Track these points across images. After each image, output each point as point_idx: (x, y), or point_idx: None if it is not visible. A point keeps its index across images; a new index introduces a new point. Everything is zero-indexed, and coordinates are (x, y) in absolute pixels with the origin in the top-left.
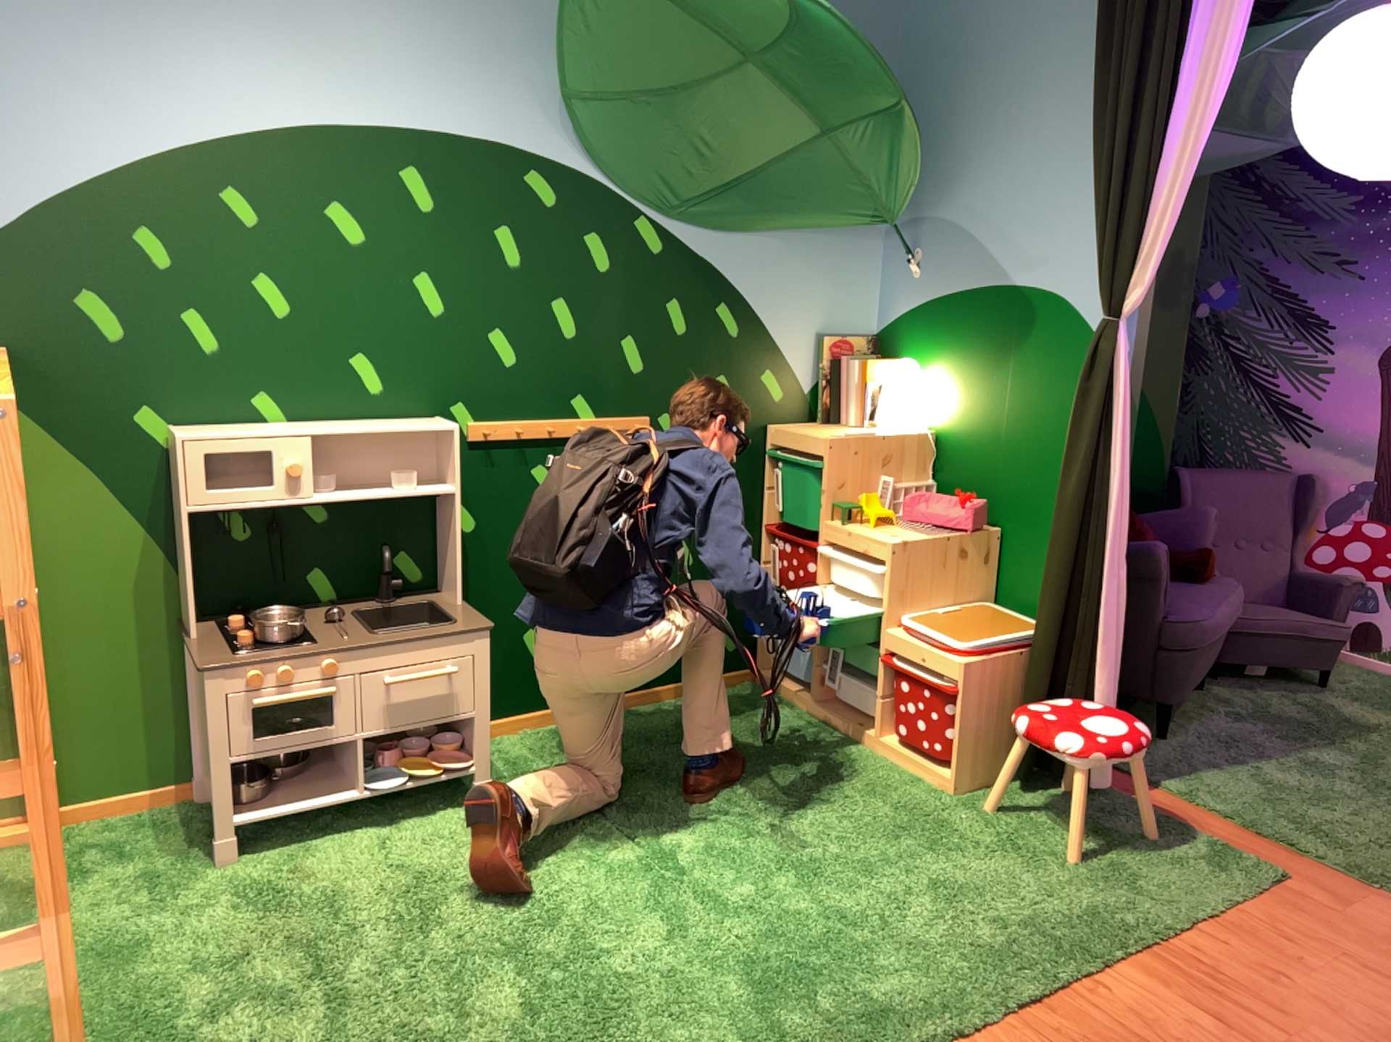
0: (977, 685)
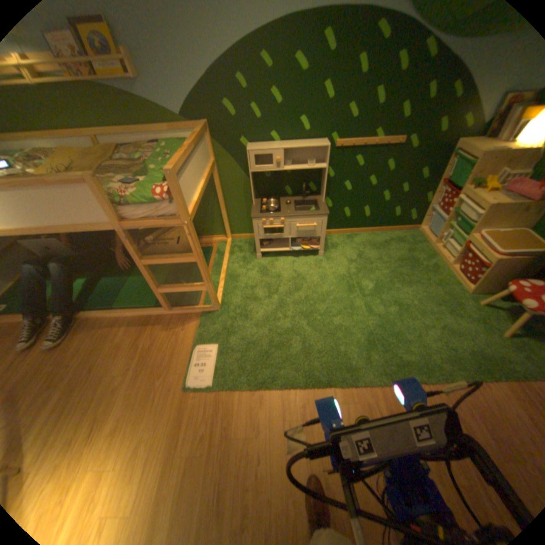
0: (502, 268)
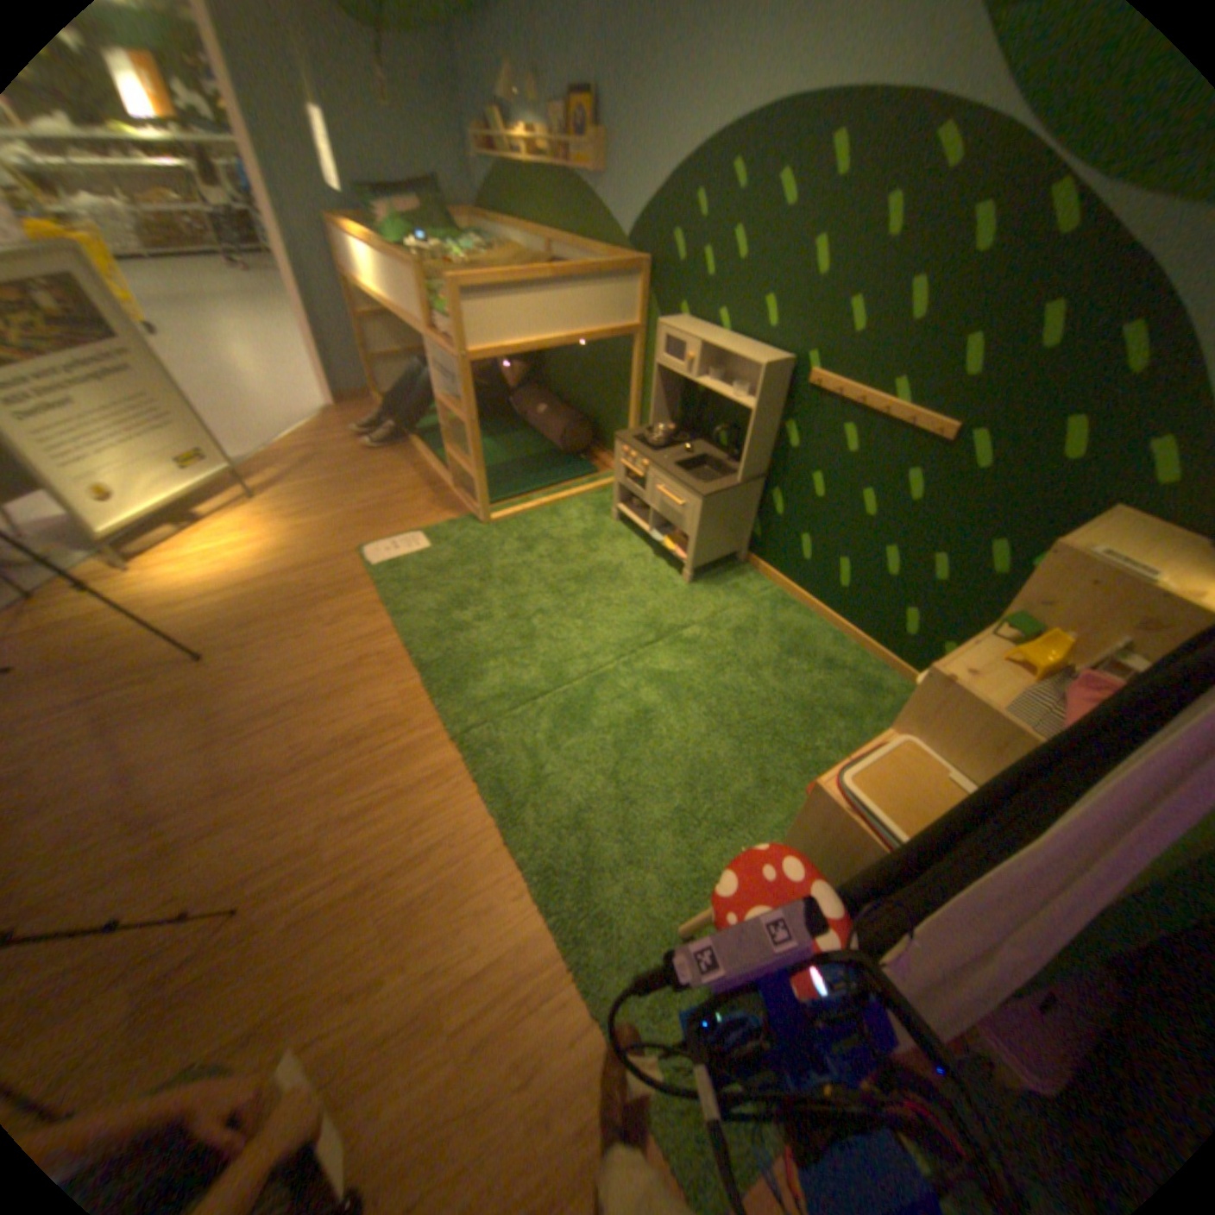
0: (827, 828)
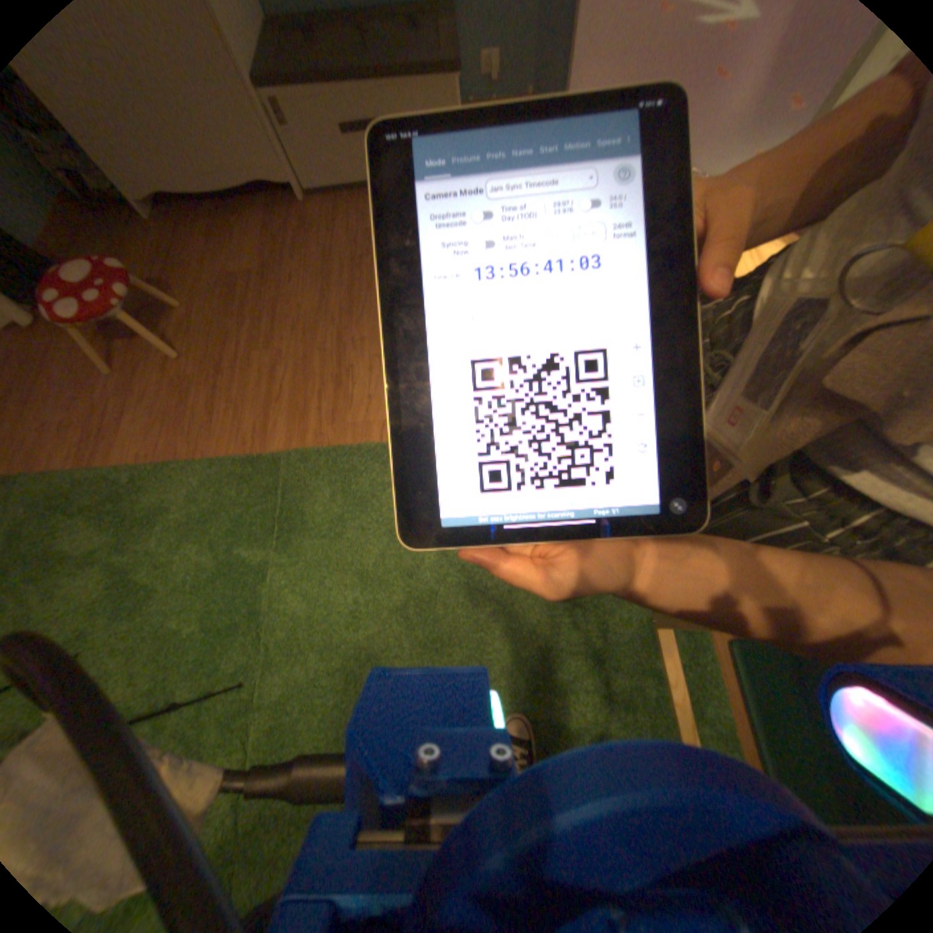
0: None
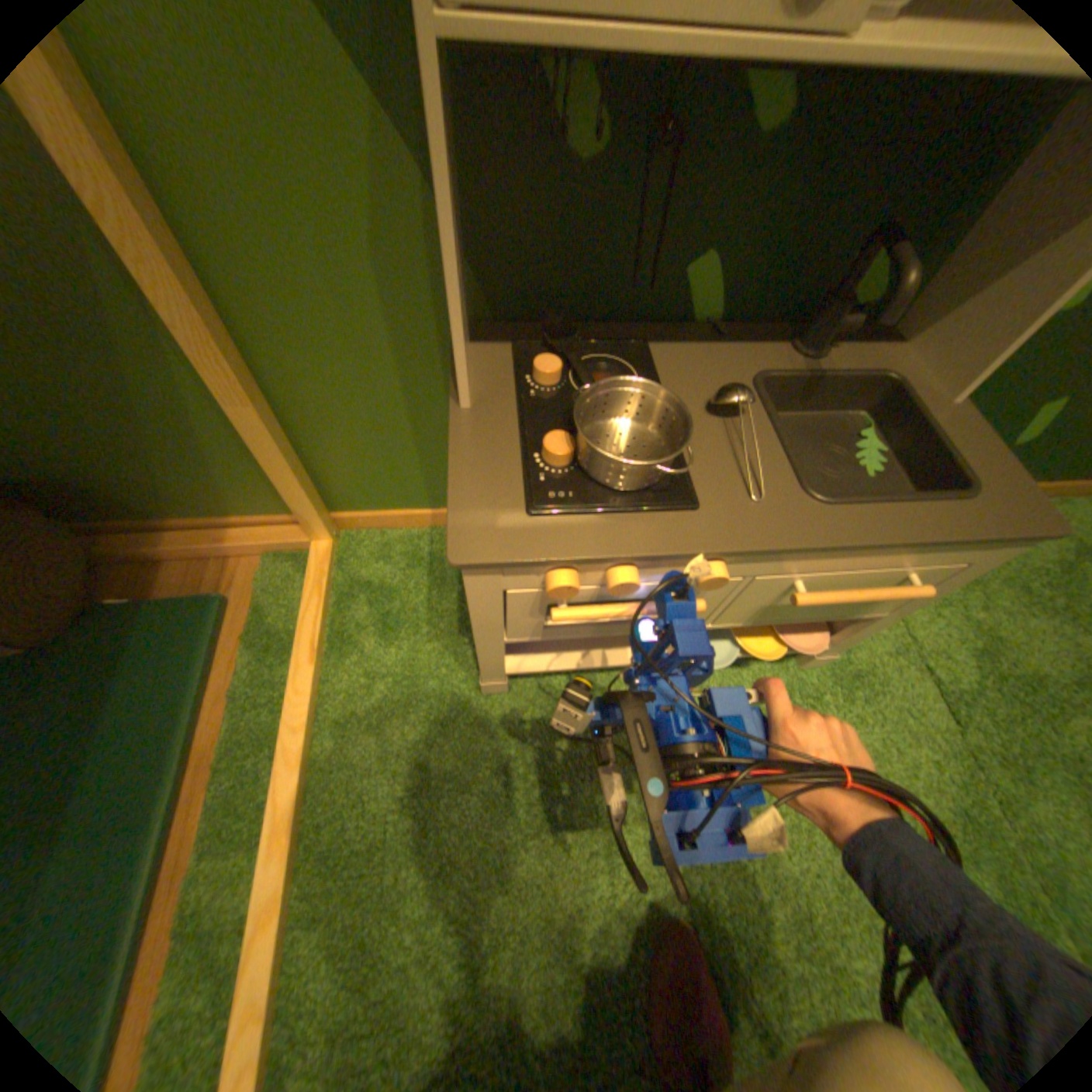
0: None
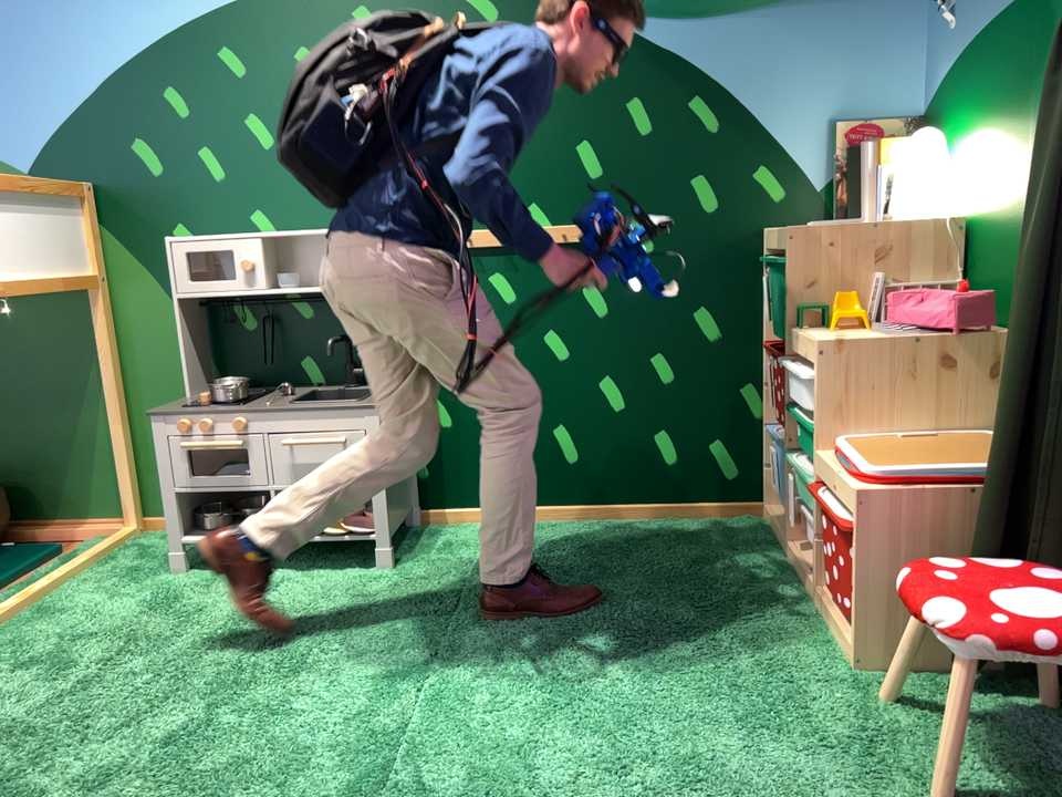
0: (892, 532)
